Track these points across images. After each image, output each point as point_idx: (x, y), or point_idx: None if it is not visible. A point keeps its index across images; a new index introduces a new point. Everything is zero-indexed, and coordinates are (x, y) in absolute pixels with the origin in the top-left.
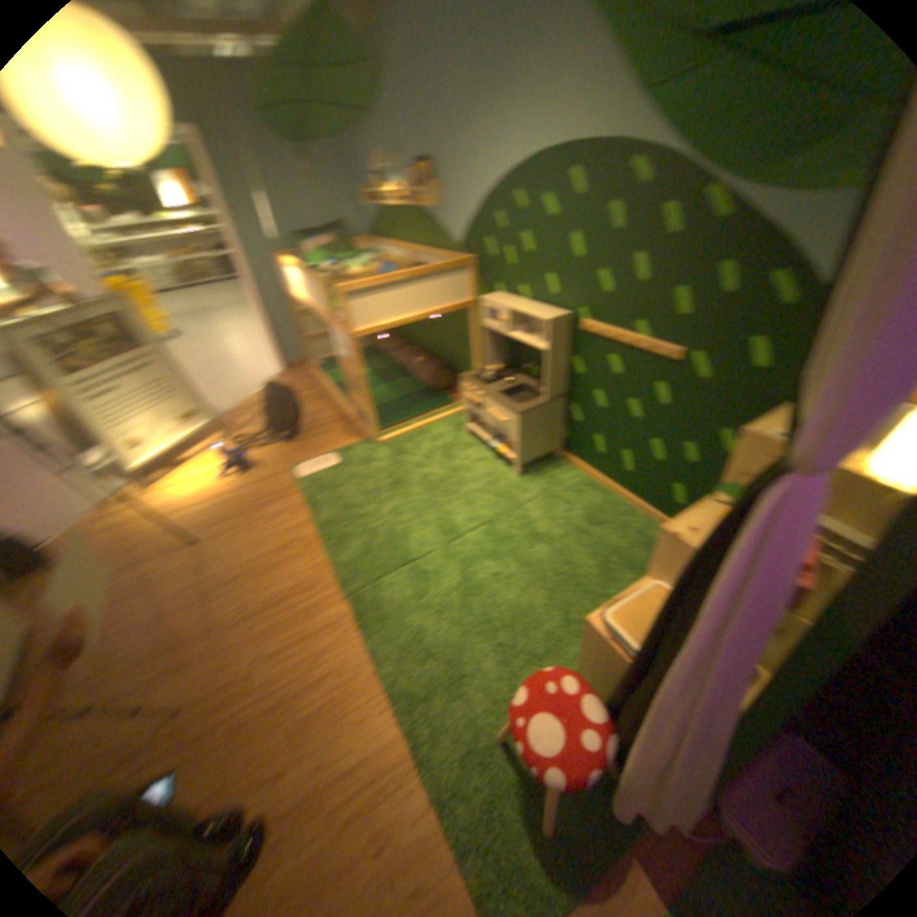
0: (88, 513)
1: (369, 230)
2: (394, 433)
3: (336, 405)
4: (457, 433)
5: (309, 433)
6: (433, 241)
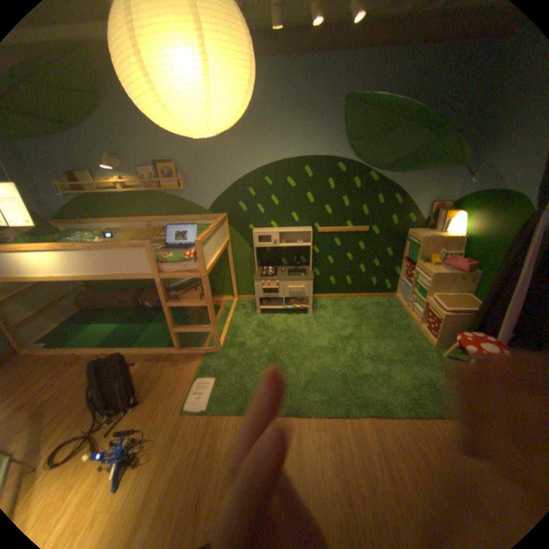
0: None
1: (63, 214)
2: (221, 337)
3: (131, 354)
4: (251, 316)
5: (143, 384)
6: (178, 210)
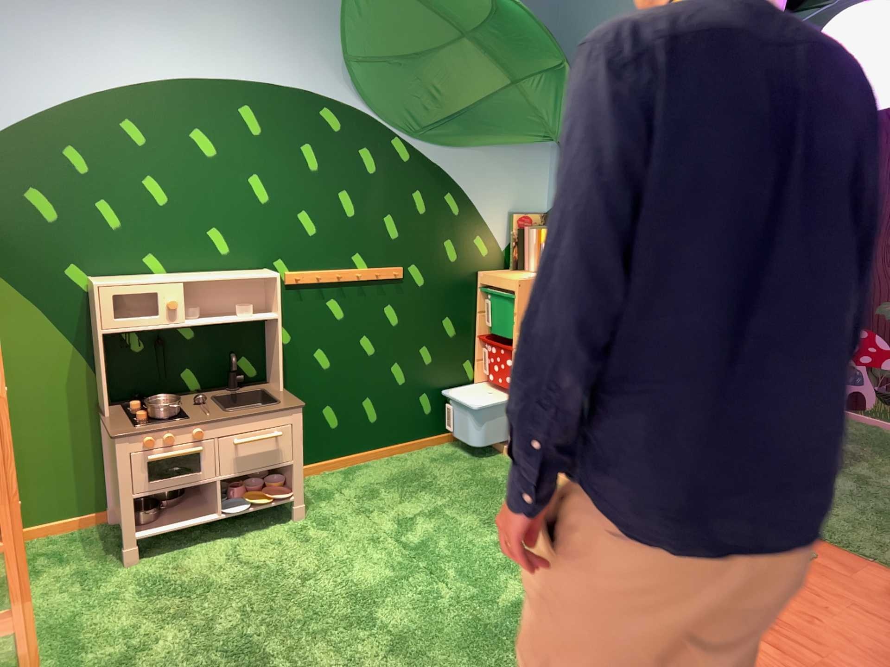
0: None
1: None
2: None
3: None
4: (107, 574)
5: None
6: None
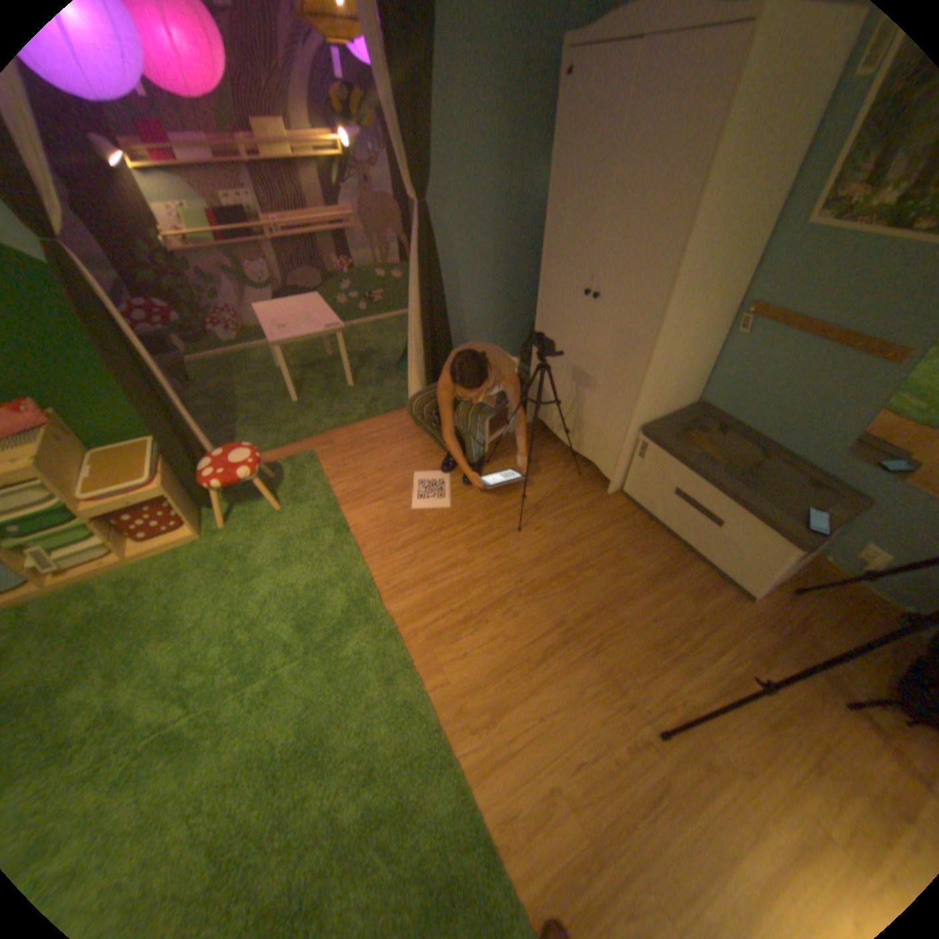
0: None
1: None
2: None
3: None
4: None
5: None
6: None
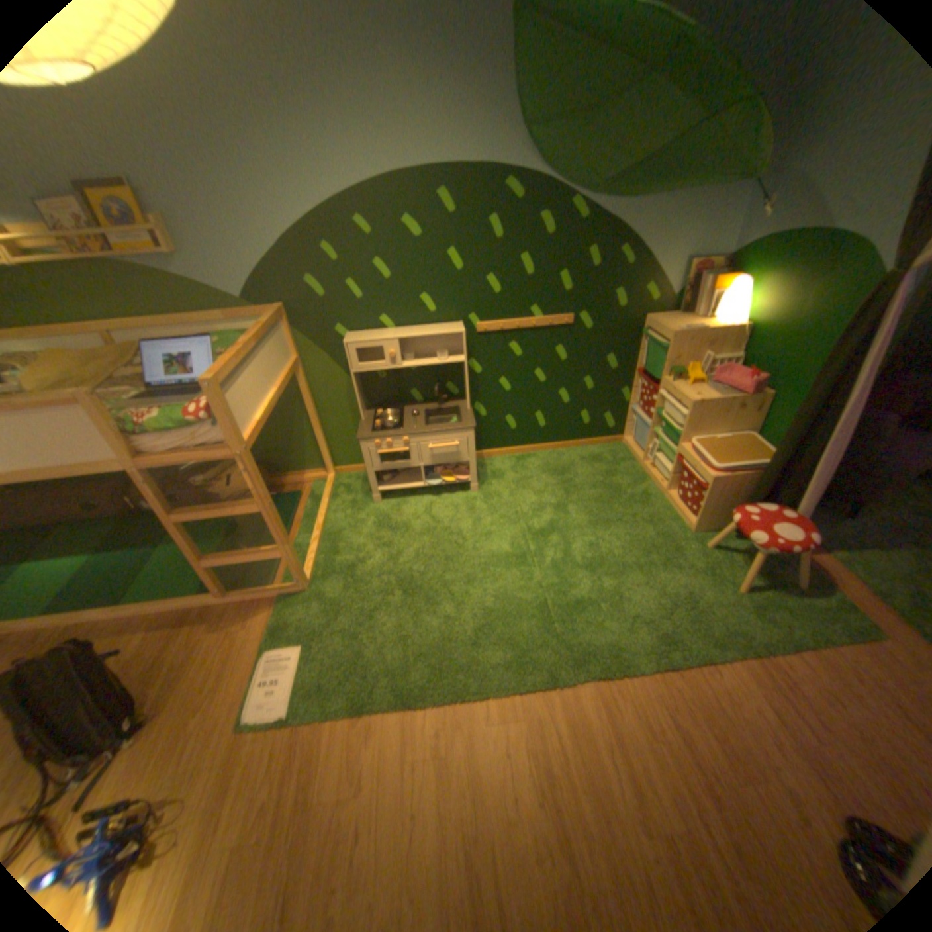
0: None
1: None
2: (306, 559)
3: (121, 619)
4: (364, 507)
5: (152, 681)
6: (169, 301)
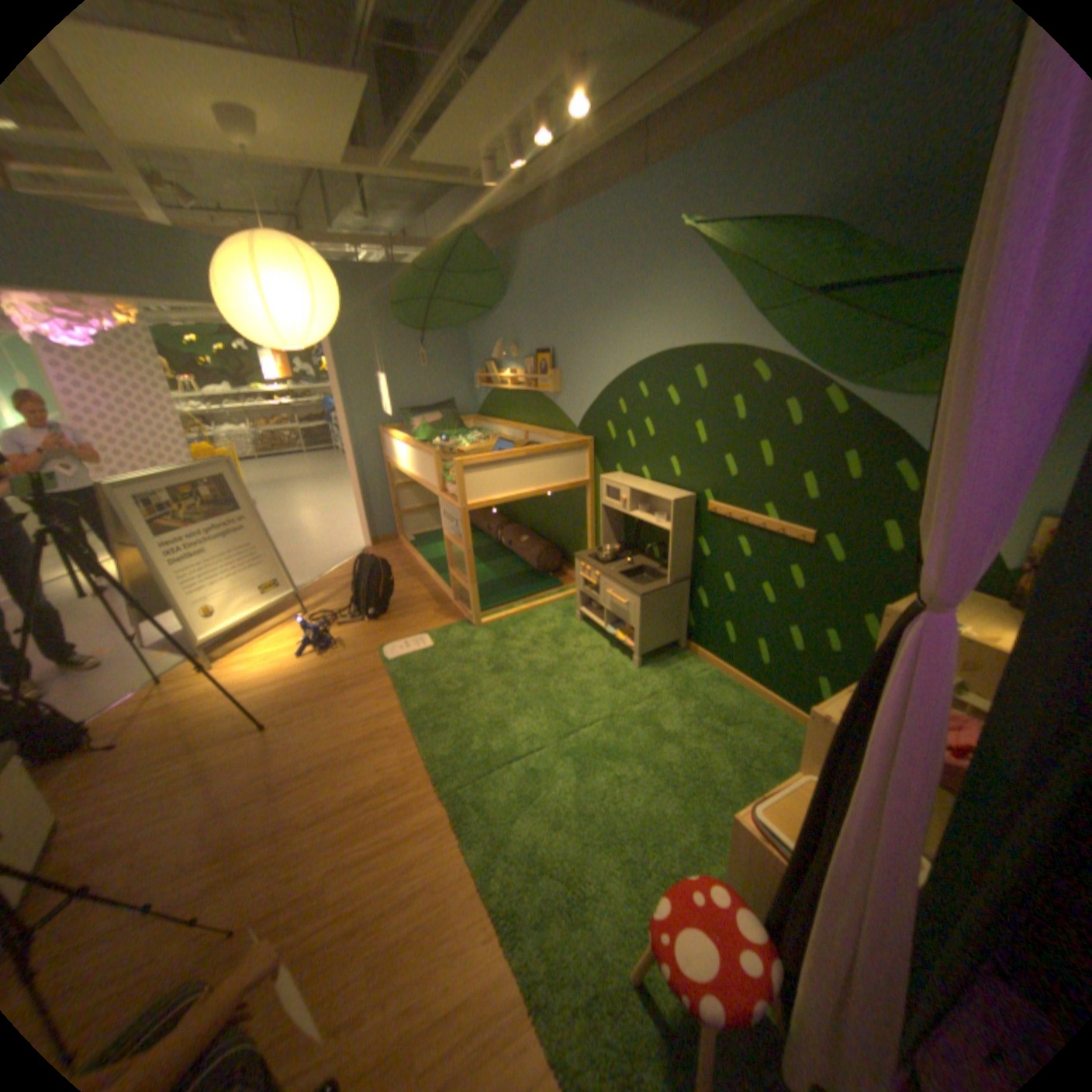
0: (146, 688)
1: (482, 410)
2: (499, 615)
3: (433, 583)
4: (569, 617)
5: (402, 611)
6: (552, 422)
